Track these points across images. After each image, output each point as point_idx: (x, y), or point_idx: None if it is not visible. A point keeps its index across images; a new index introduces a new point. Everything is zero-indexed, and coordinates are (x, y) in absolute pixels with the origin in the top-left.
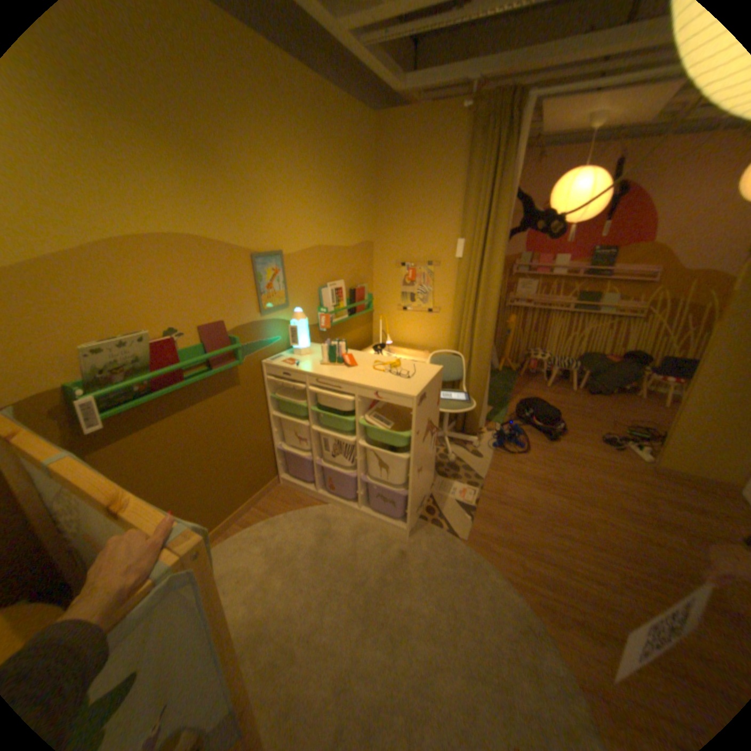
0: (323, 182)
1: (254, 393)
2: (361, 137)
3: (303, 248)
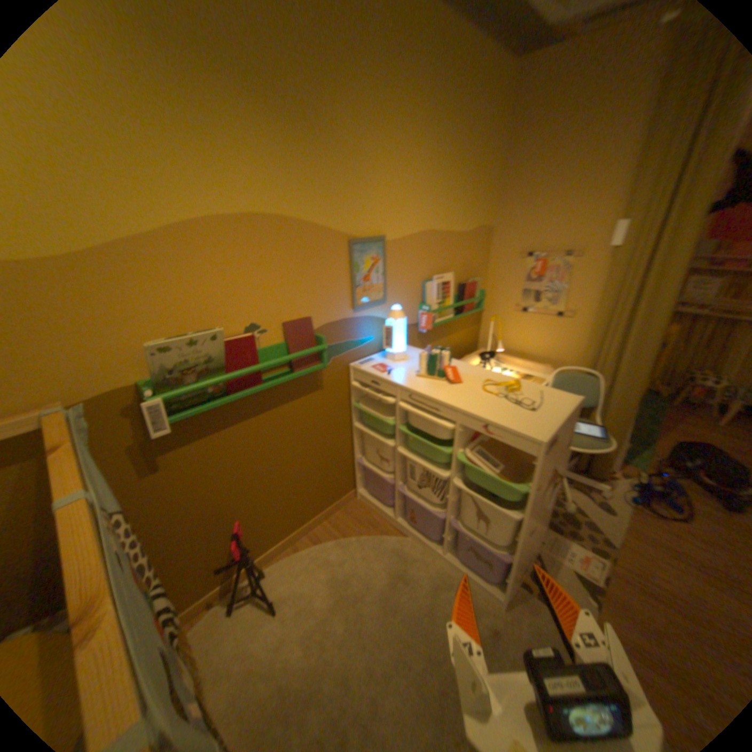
0: (442, 151)
1: (338, 399)
2: (495, 92)
3: (409, 233)
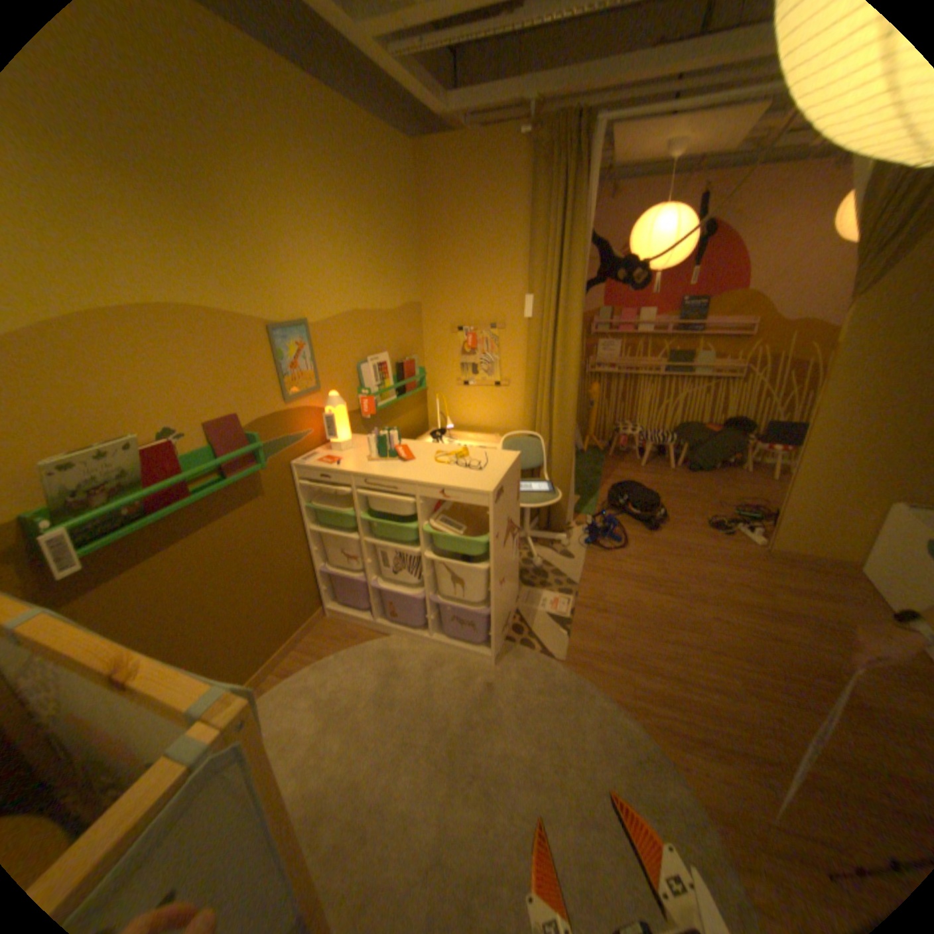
0: (354, 230)
1: (285, 503)
2: (397, 172)
3: (334, 315)
